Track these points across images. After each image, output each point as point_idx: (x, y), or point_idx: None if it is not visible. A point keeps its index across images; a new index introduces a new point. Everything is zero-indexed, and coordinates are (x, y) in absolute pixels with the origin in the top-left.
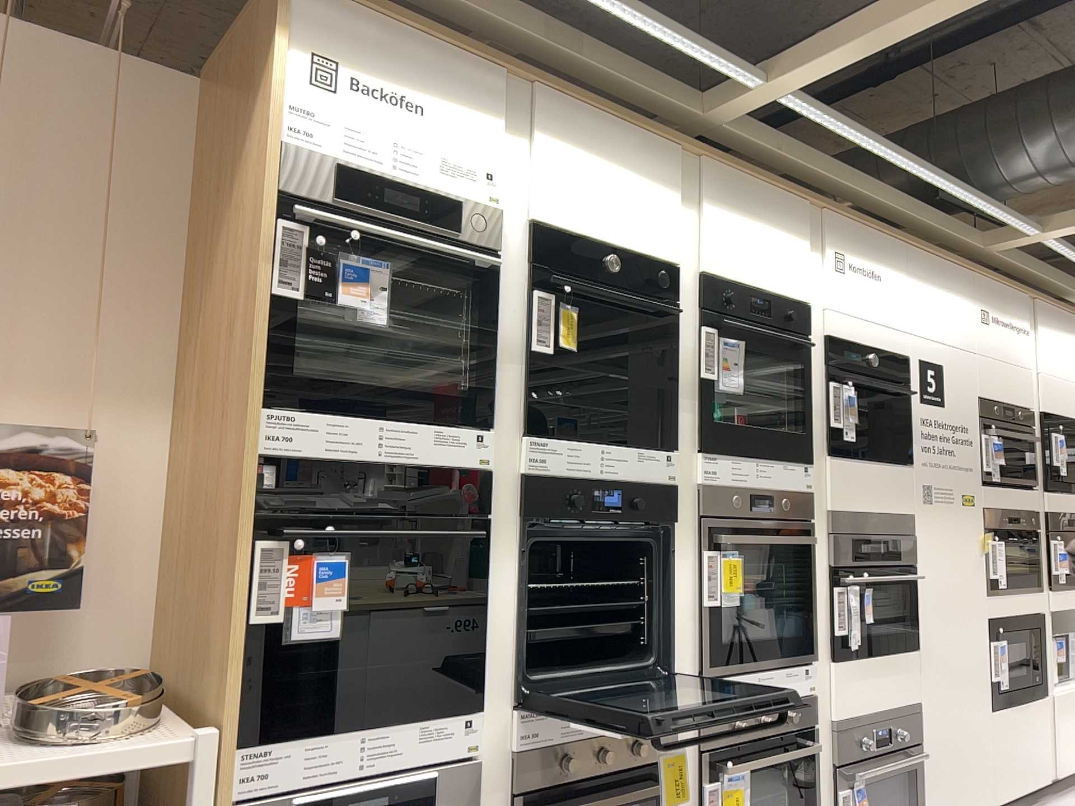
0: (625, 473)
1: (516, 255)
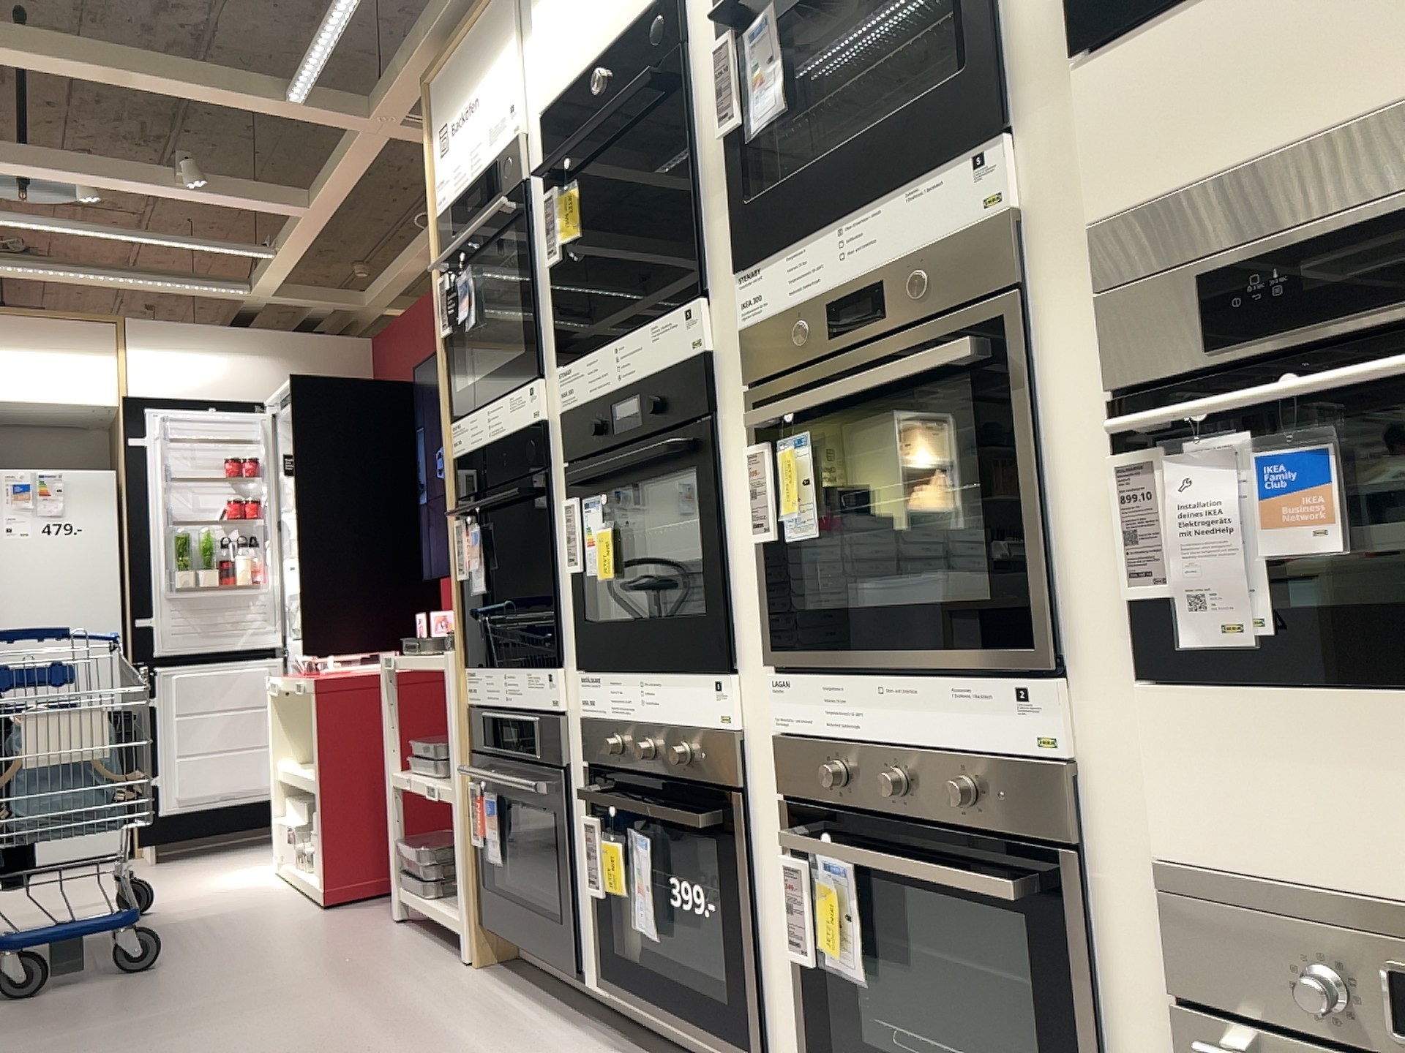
0: (643, 368)
1: (538, 162)
